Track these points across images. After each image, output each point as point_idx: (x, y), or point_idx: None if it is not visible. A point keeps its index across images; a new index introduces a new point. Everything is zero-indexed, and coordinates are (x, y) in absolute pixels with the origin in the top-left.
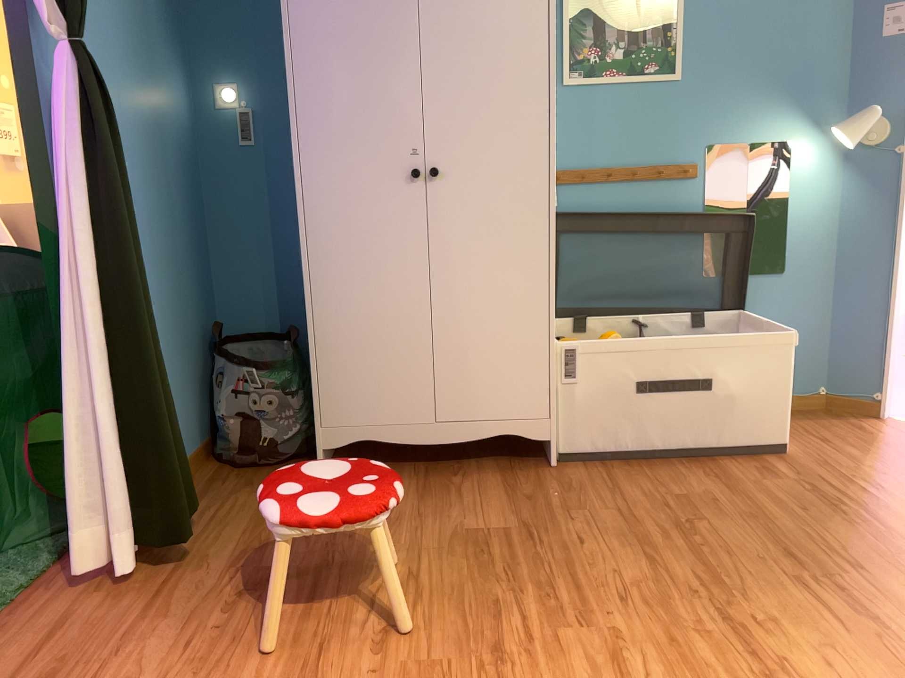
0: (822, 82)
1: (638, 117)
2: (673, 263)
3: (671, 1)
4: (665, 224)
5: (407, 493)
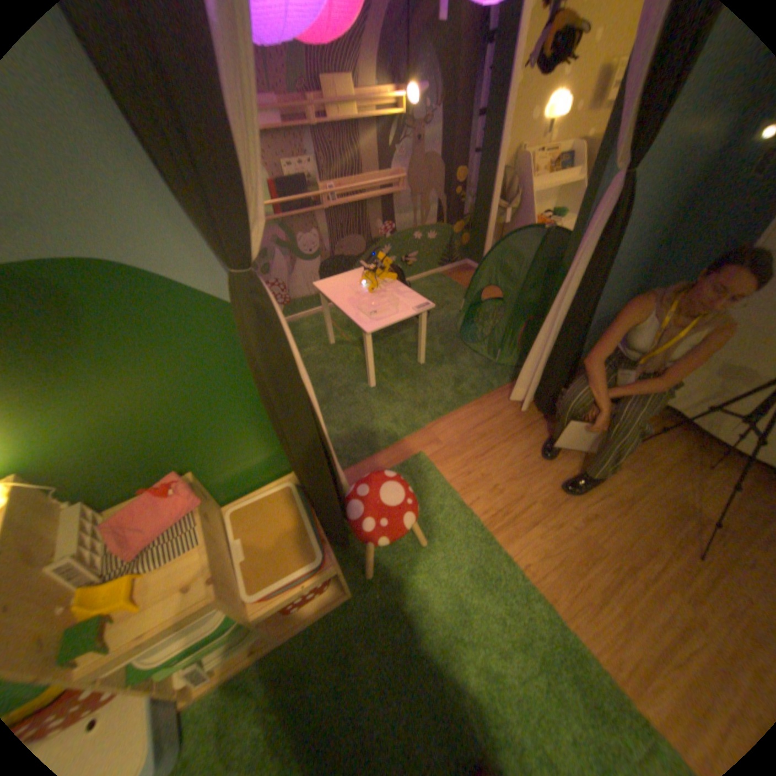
0: None
1: None
2: None
3: None
4: None
5: (678, 455)
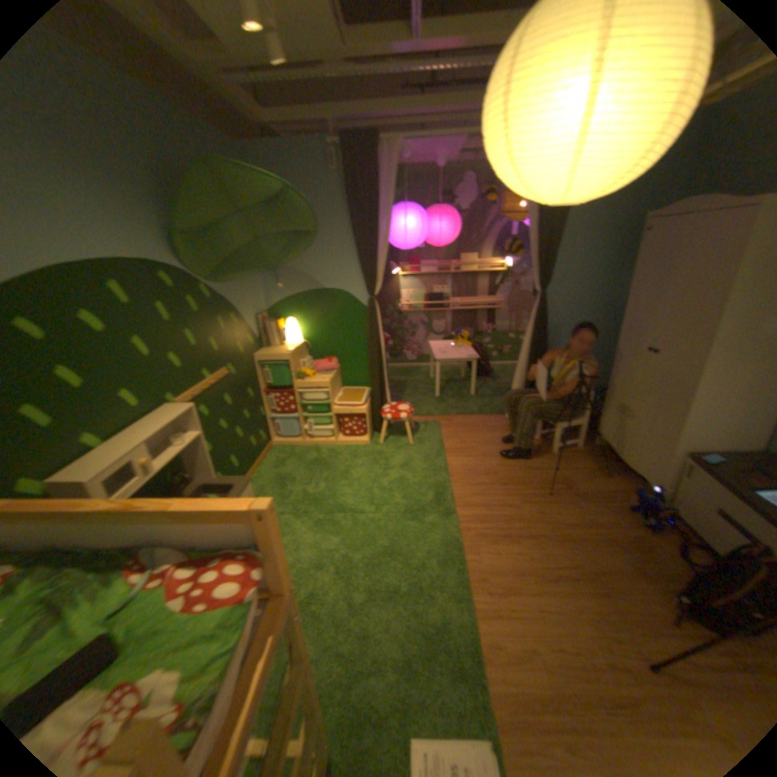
0: None
1: None
2: None
3: None
4: None
5: (593, 467)
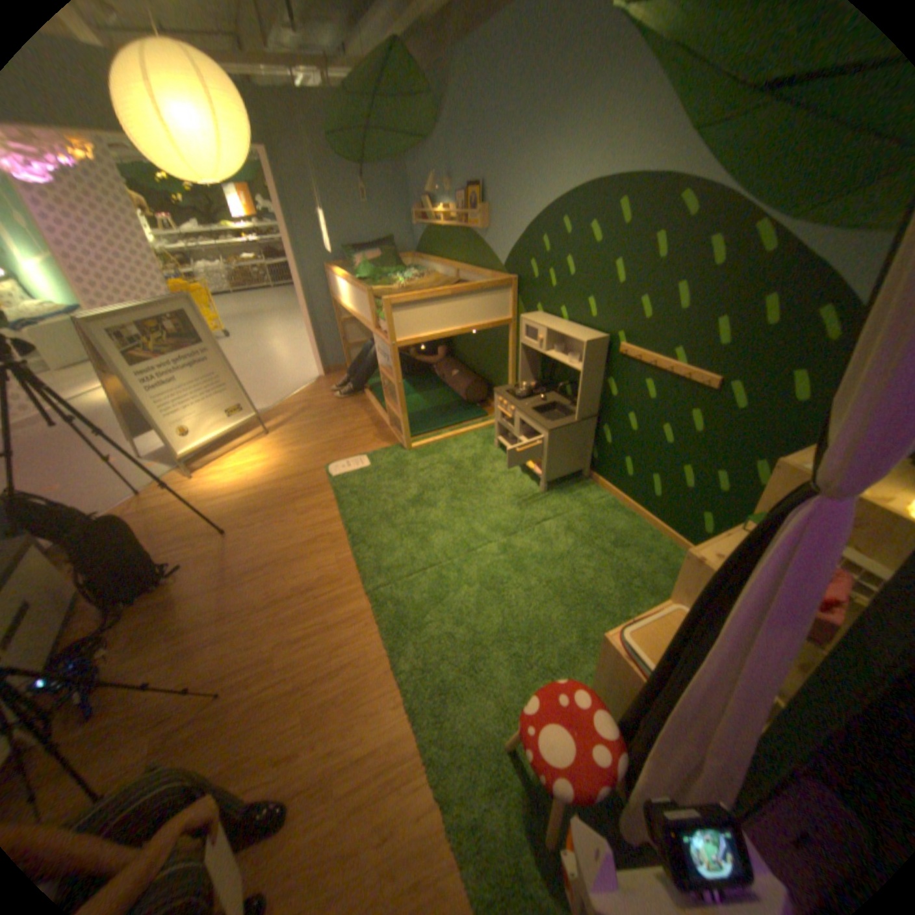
0: None
1: None
2: None
3: None
4: None
5: None
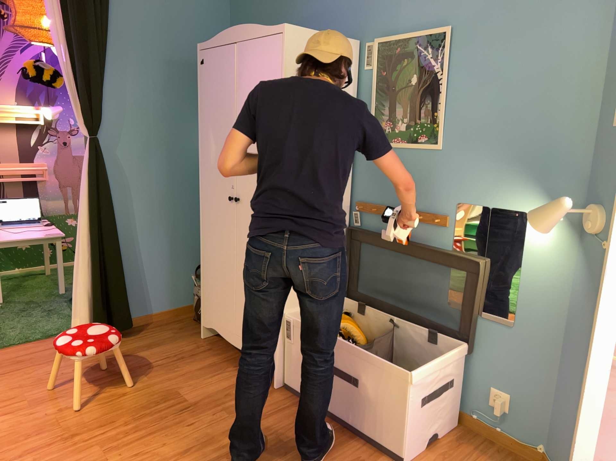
0: (561, 162)
1: (413, 174)
2: (428, 287)
3: (438, 88)
4: (425, 257)
5: (201, 365)
